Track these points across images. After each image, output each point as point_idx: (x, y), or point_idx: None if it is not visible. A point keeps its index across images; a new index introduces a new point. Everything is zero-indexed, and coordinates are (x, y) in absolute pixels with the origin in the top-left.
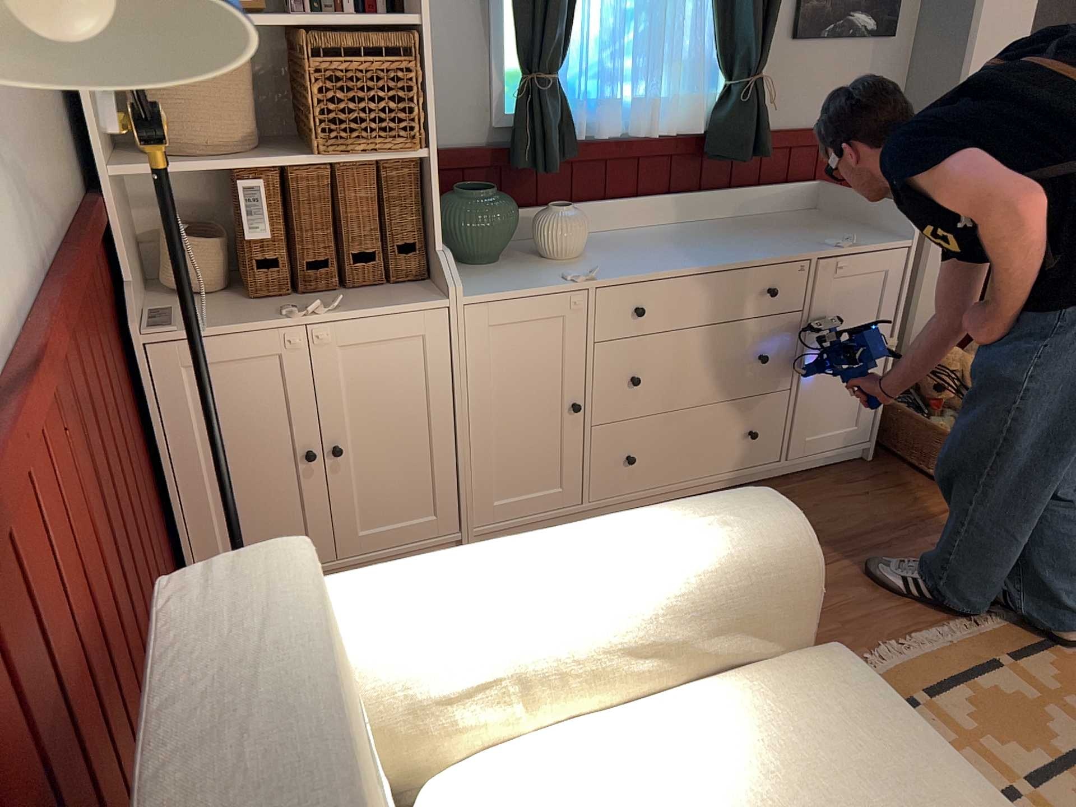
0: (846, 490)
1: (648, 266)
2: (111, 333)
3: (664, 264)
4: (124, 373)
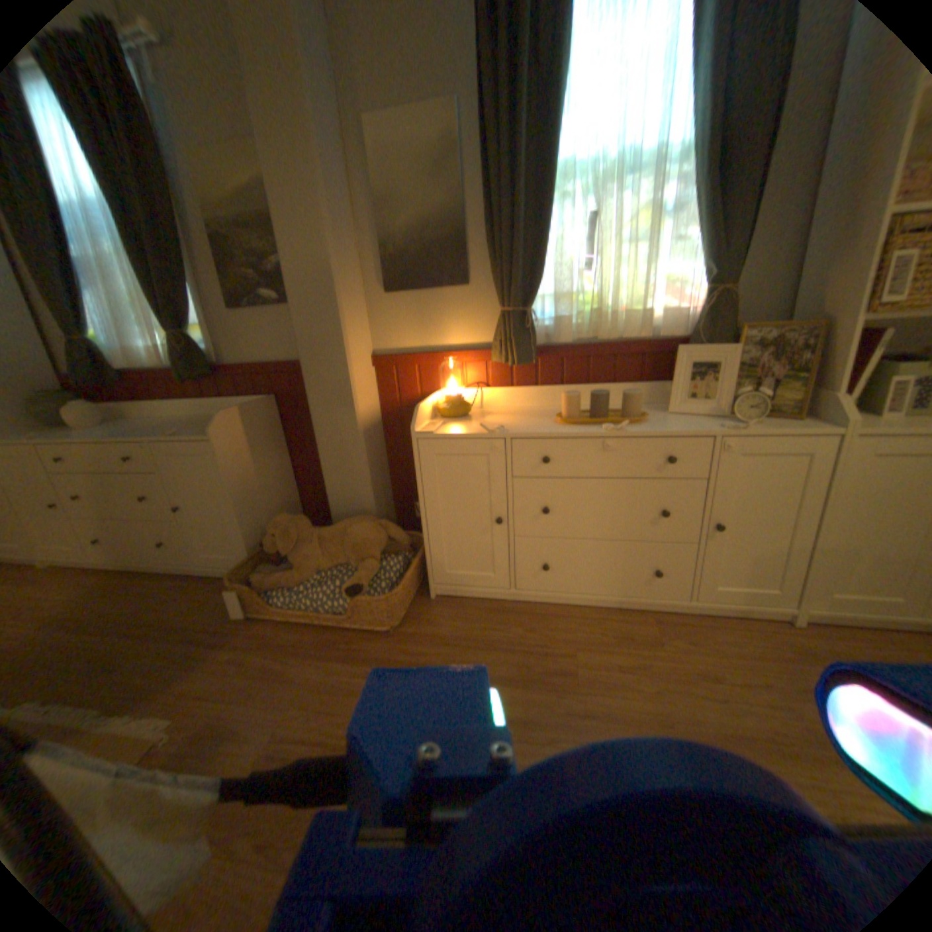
0: (204, 597)
1: (74, 436)
2: None
3: (83, 436)
4: None
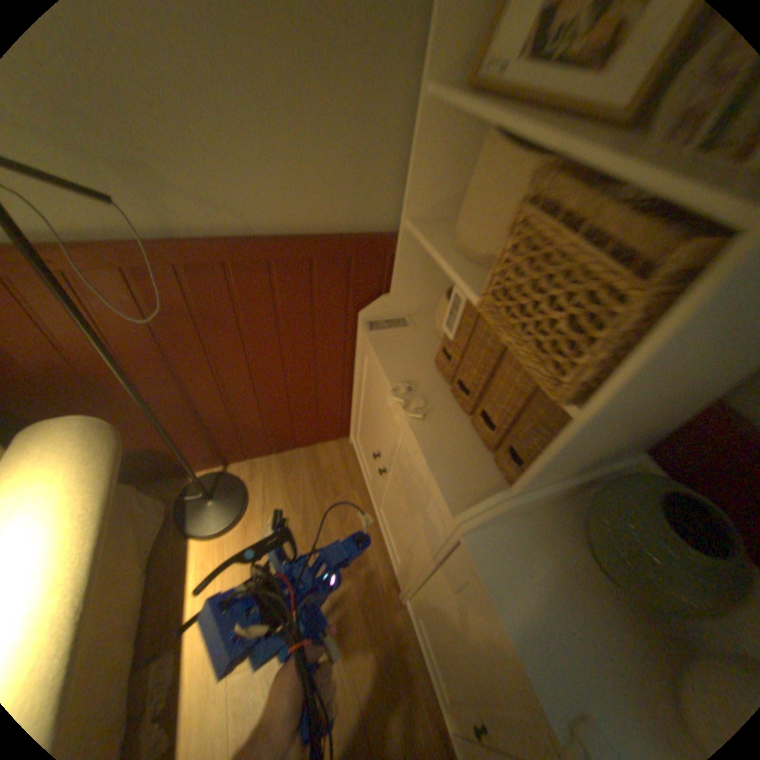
0: None
1: None
2: (333, 306)
3: None
4: (343, 330)
